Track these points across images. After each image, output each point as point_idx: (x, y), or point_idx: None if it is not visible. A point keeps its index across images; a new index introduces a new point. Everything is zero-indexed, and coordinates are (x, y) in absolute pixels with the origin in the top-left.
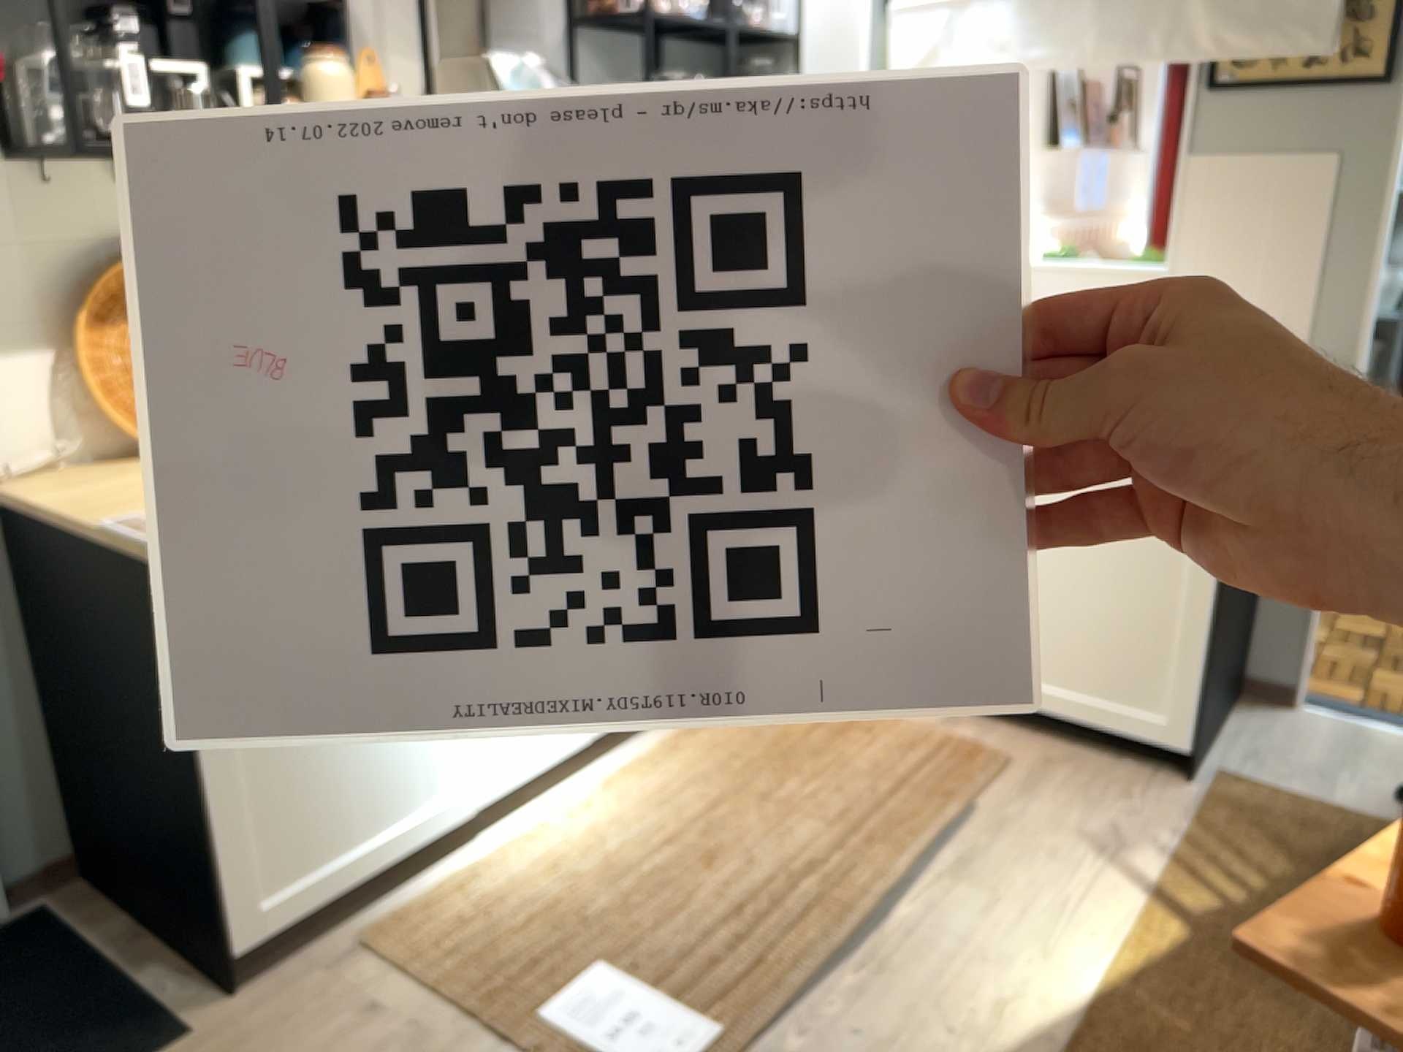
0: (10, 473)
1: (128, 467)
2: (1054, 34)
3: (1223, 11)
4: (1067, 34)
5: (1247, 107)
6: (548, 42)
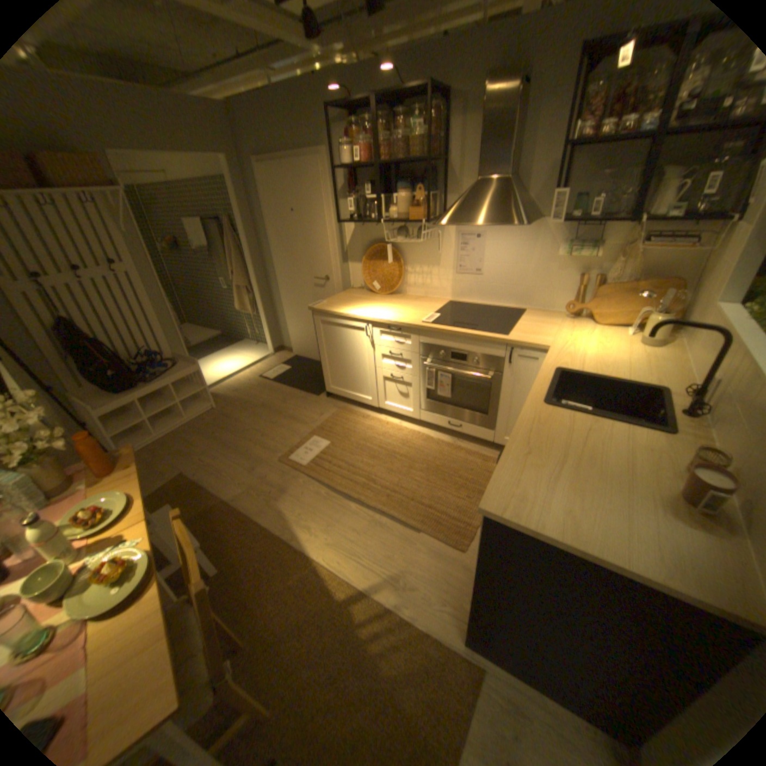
0: (354, 287)
1: (366, 293)
2: None
3: None
4: None
5: None
6: (553, 159)
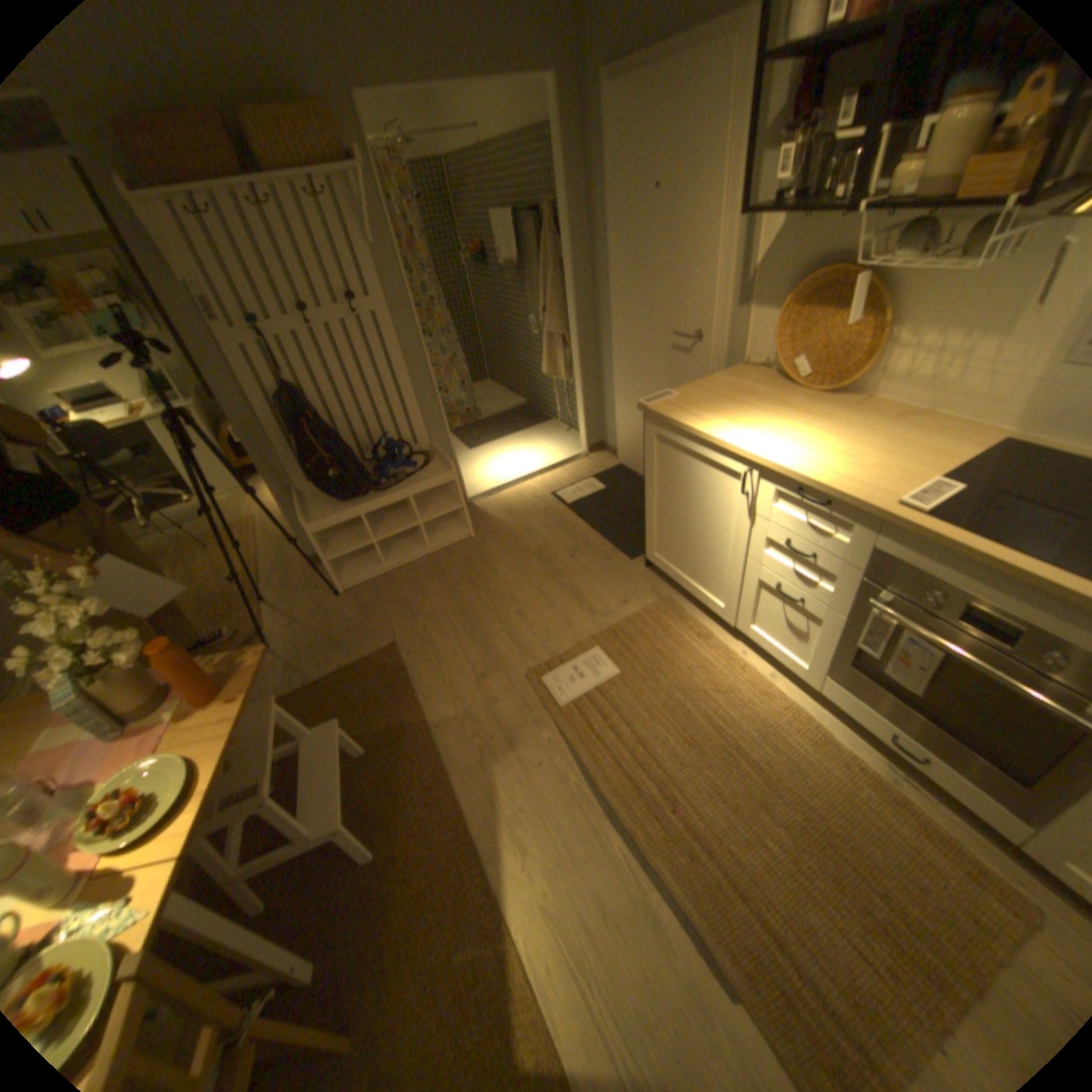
0: (750, 360)
1: (773, 379)
2: None
3: None
4: None
5: None
6: None
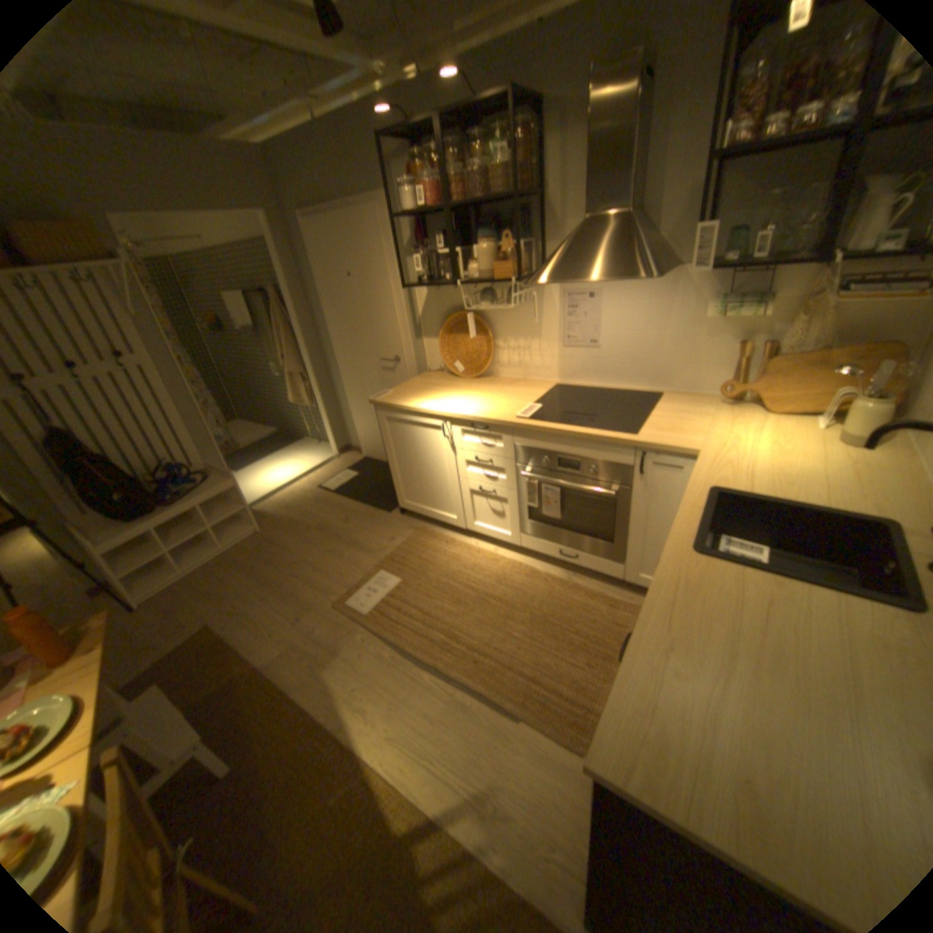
0: (431, 370)
1: (446, 377)
2: None
3: None
4: None
5: None
6: (693, 181)
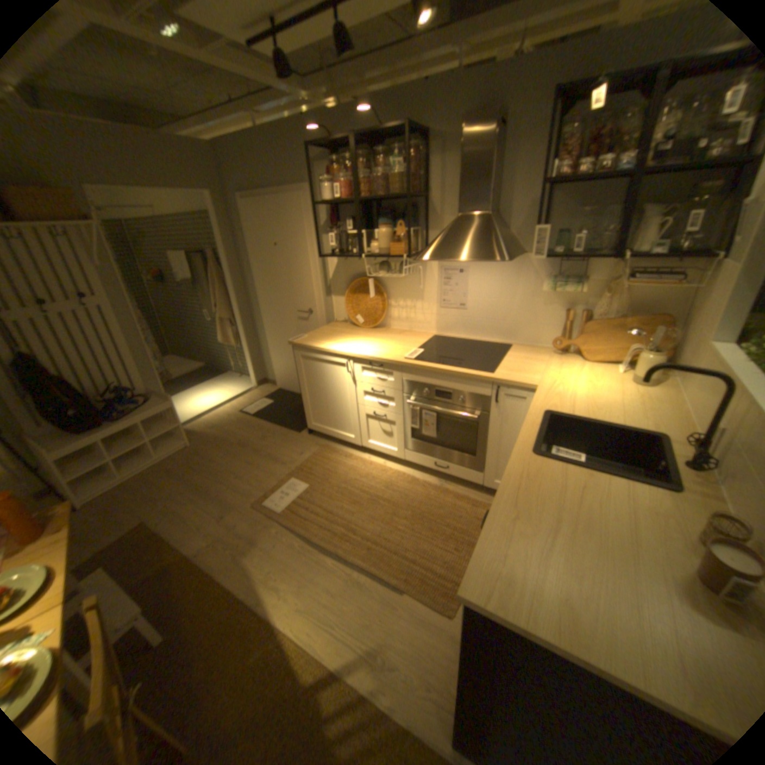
0: (337, 320)
1: (349, 327)
2: None
3: None
4: None
5: None
6: (532, 197)
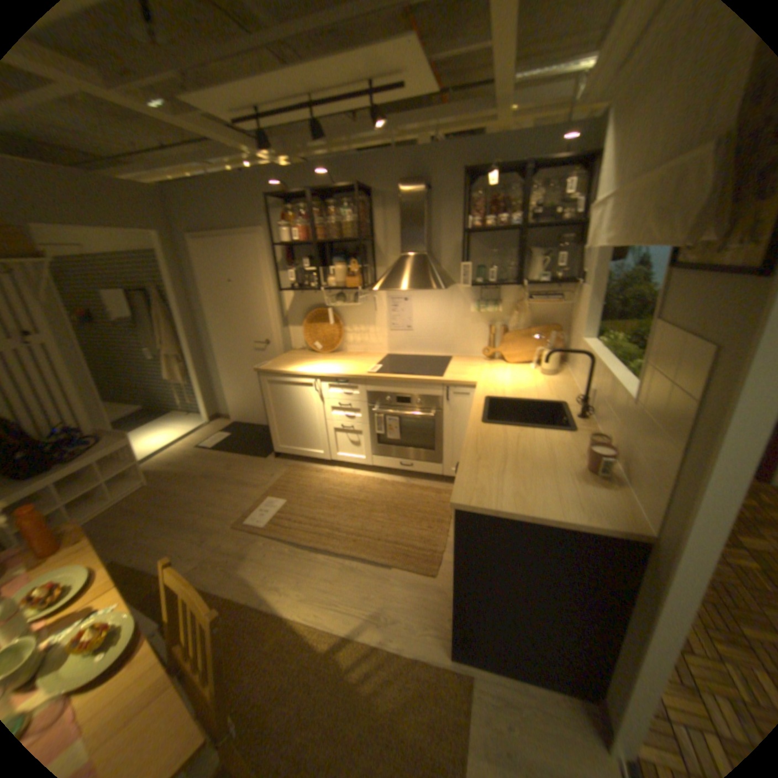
0: (294, 348)
1: (307, 352)
2: (618, 224)
3: (657, 207)
4: (620, 224)
5: (687, 288)
6: (454, 241)
